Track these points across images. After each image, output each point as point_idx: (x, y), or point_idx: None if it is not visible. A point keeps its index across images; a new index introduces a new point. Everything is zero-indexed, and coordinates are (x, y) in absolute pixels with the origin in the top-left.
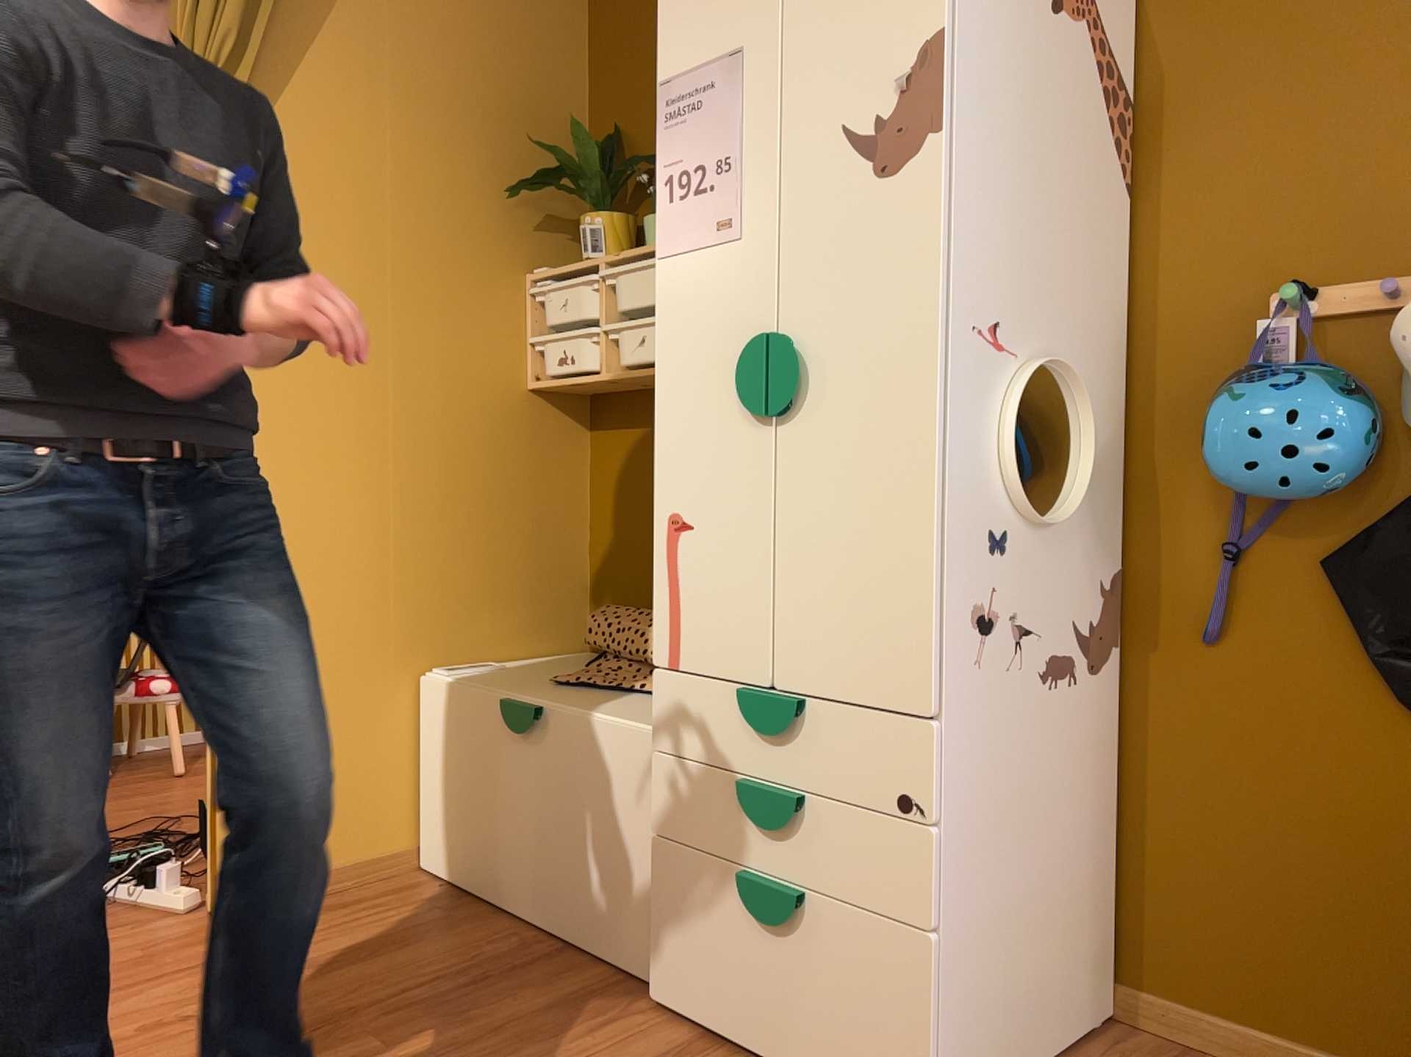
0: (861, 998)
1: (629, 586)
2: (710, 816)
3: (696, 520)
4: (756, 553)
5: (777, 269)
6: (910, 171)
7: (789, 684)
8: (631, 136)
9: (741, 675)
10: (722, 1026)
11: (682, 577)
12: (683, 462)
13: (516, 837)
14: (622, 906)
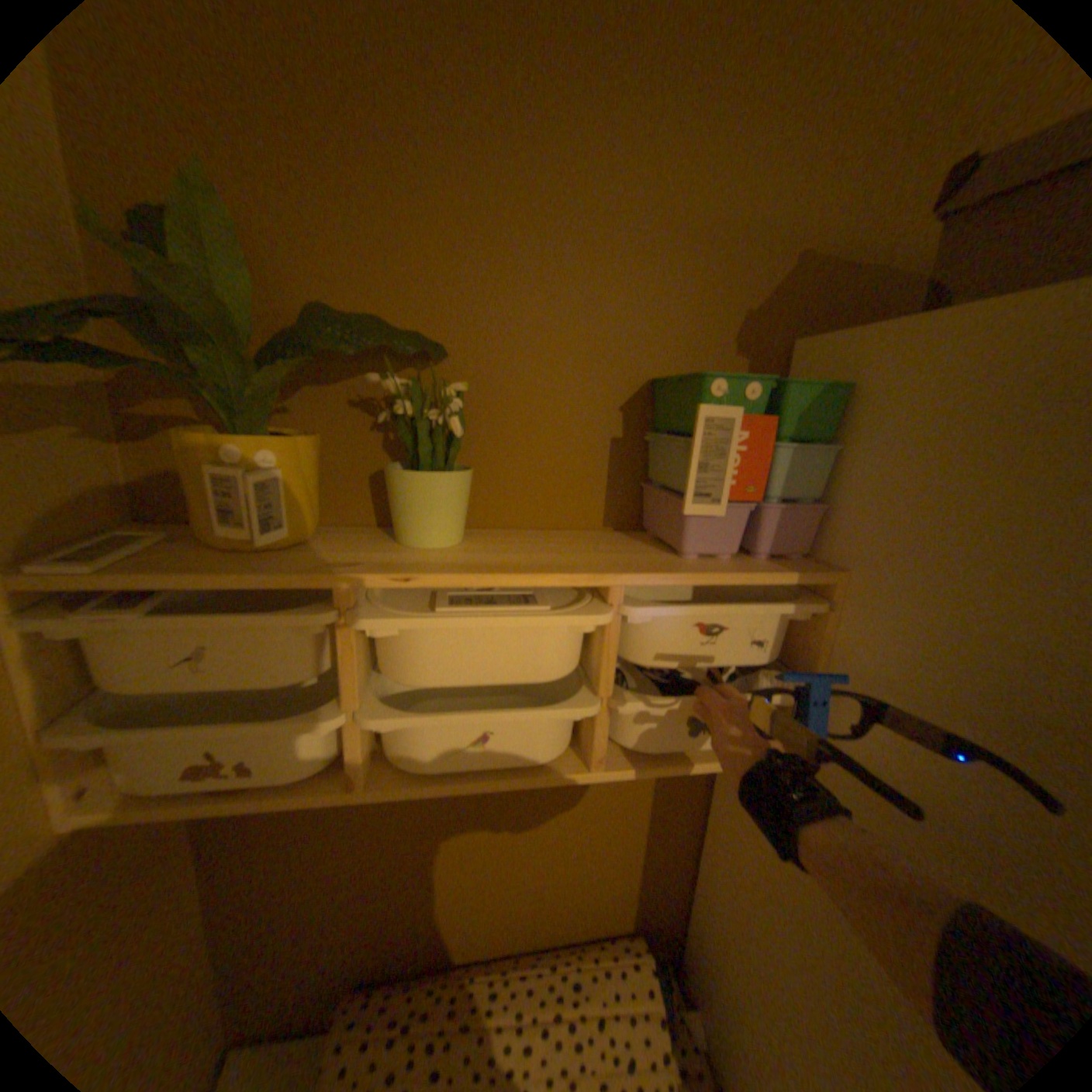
0: None
1: (319, 950)
2: None
3: None
4: None
5: None
6: None
7: None
8: (253, 223)
9: None
10: None
11: None
12: None
13: None
14: None
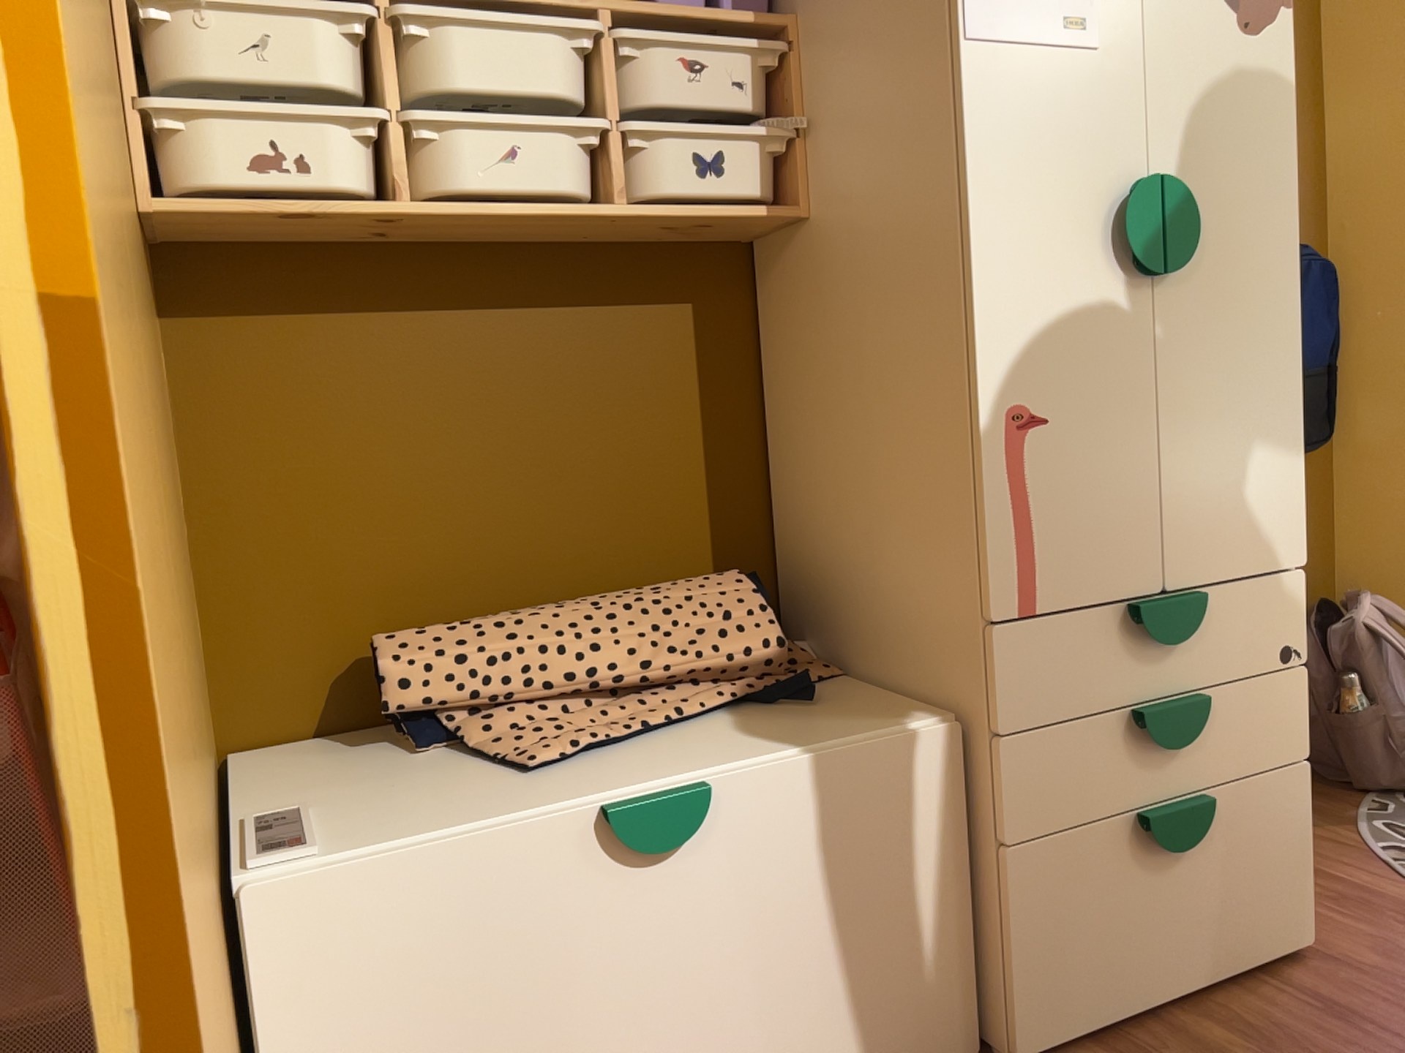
0: (1259, 858)
1: (334, 603)
2: (1093, 775)
3: (1053, 412)
4: (1139, 440)
5: (1145, 102)
6: (1269, 37)
7: (1181, 579)
8: None
9: (1130, 589)
10: (1122, 1007)
11: (1038, 491)
12: (1030, 337)
13: (656, 1044)
14: (909, 994)
